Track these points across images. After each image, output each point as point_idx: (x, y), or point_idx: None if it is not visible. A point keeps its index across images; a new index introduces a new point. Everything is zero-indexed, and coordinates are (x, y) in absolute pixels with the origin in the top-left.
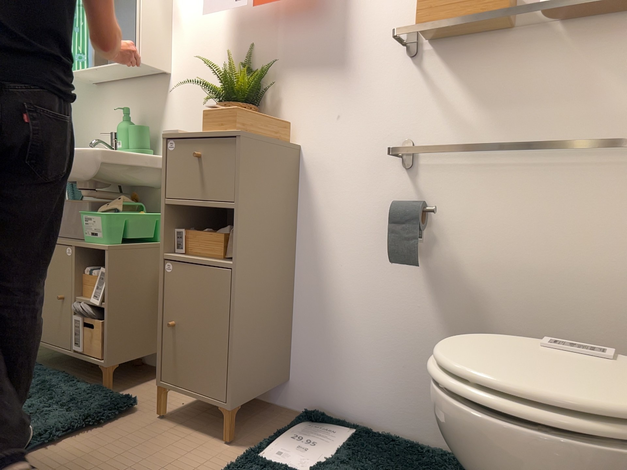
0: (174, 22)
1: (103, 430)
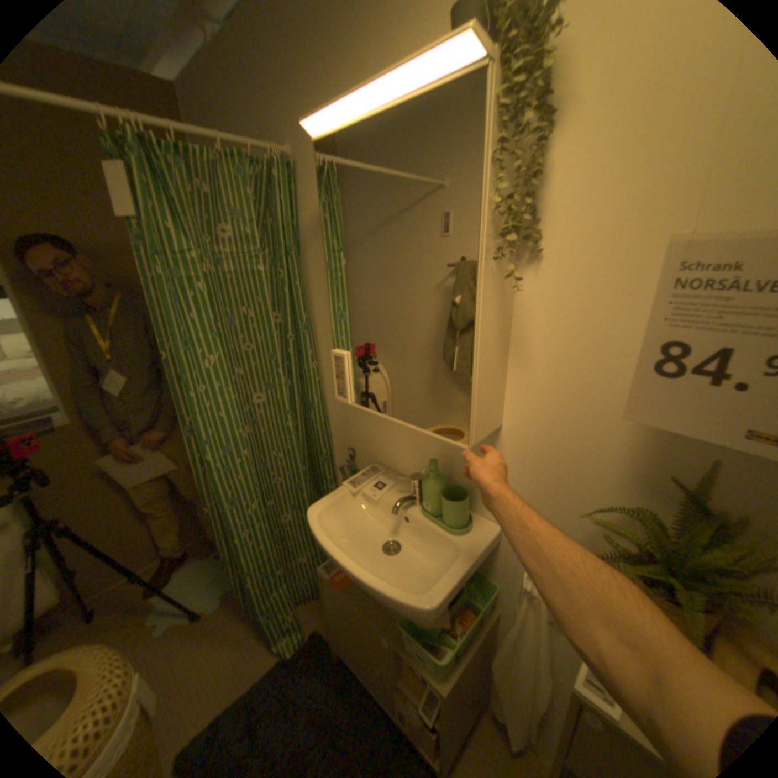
0: (512, 351)
1: None
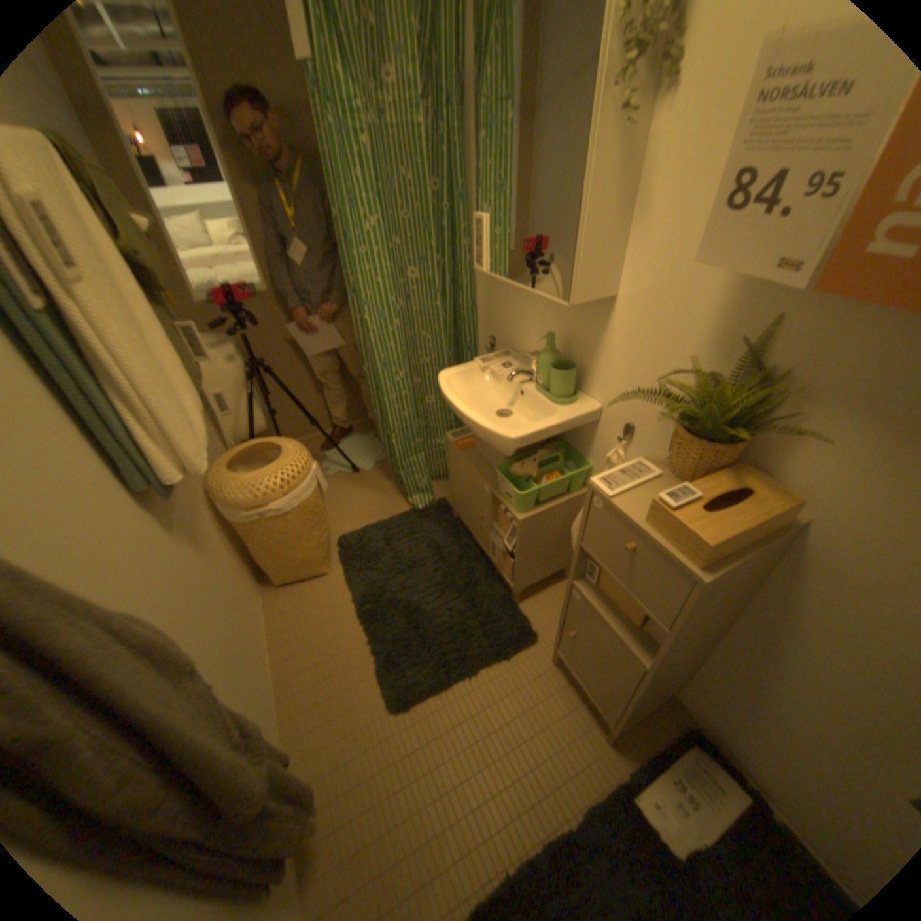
0: (637, 207)
1: (511, 668)
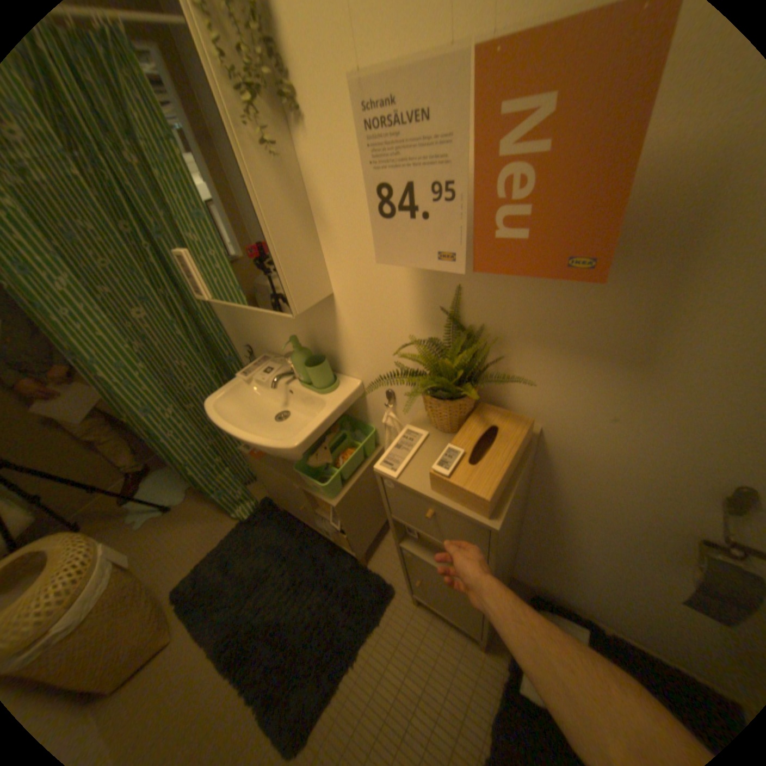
0: (316, 221)
1: (382, 633)
